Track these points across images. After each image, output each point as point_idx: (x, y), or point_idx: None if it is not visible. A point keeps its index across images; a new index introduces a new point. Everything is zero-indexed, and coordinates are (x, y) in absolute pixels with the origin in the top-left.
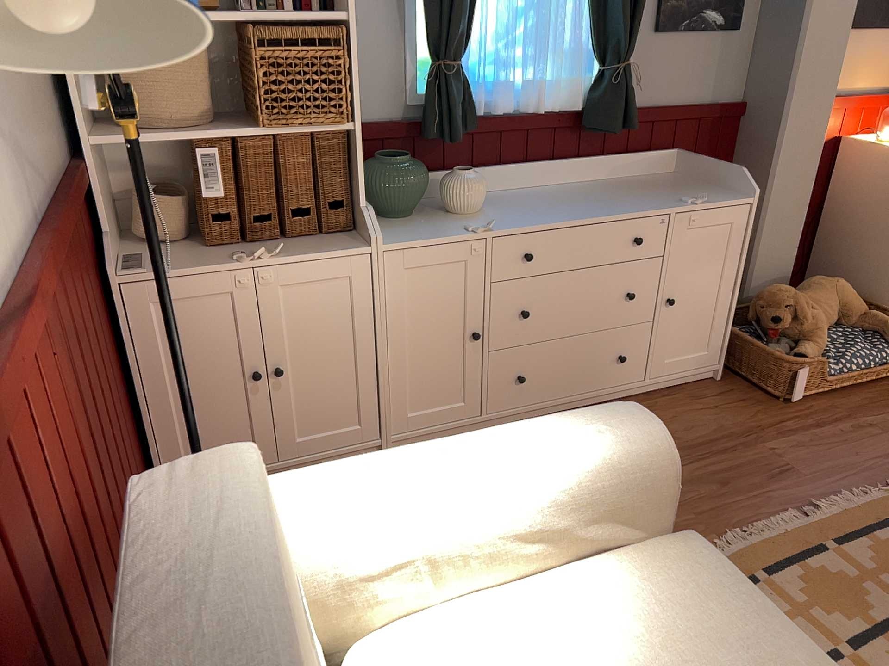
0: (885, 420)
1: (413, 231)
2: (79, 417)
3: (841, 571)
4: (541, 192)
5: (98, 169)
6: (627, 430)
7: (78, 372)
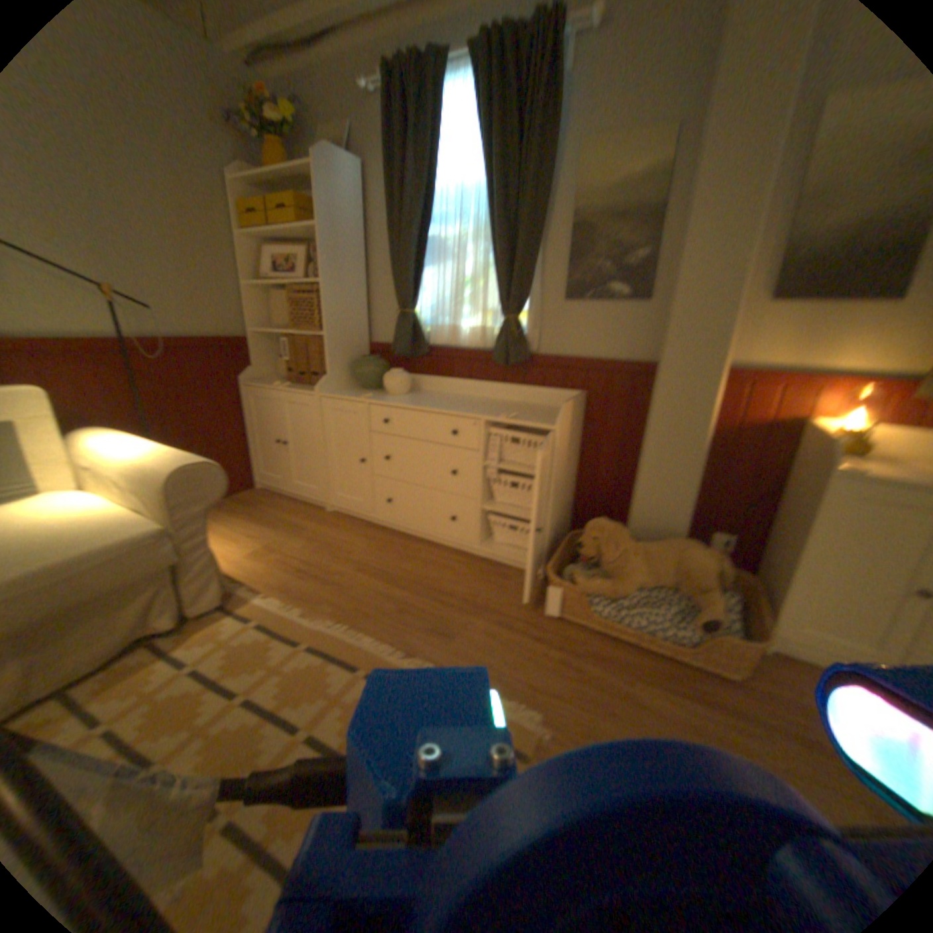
0: (603, 679)
1: (347, 393)
2: (132, 401)
3: (332, 685)
4: (461, 398)
5: (255, 341)
6: (171, 462)
7: (148, 390)
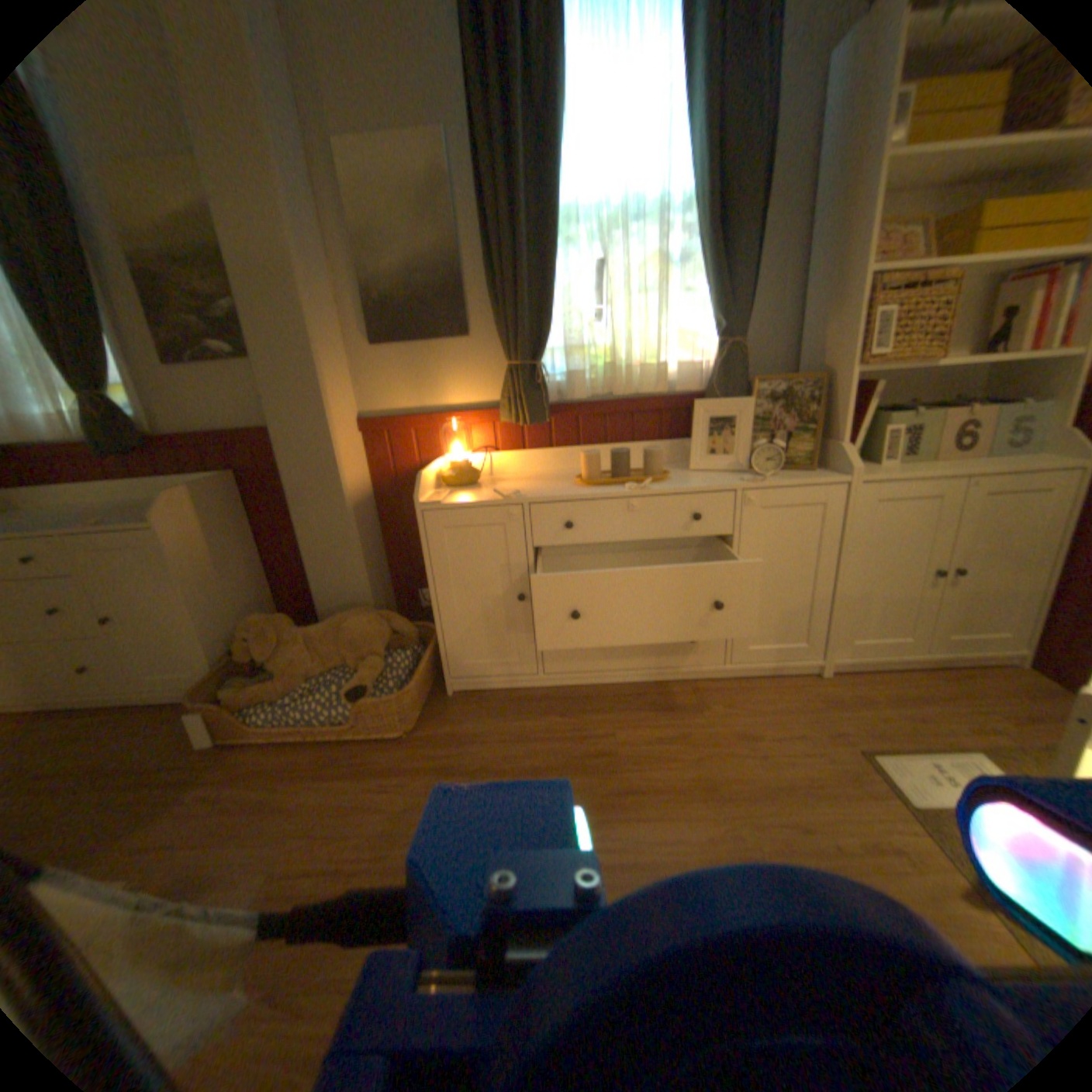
0: (246, 797)
1: None
2: None
3: None
4: (74, 509)
5: None
6: None
7: None
